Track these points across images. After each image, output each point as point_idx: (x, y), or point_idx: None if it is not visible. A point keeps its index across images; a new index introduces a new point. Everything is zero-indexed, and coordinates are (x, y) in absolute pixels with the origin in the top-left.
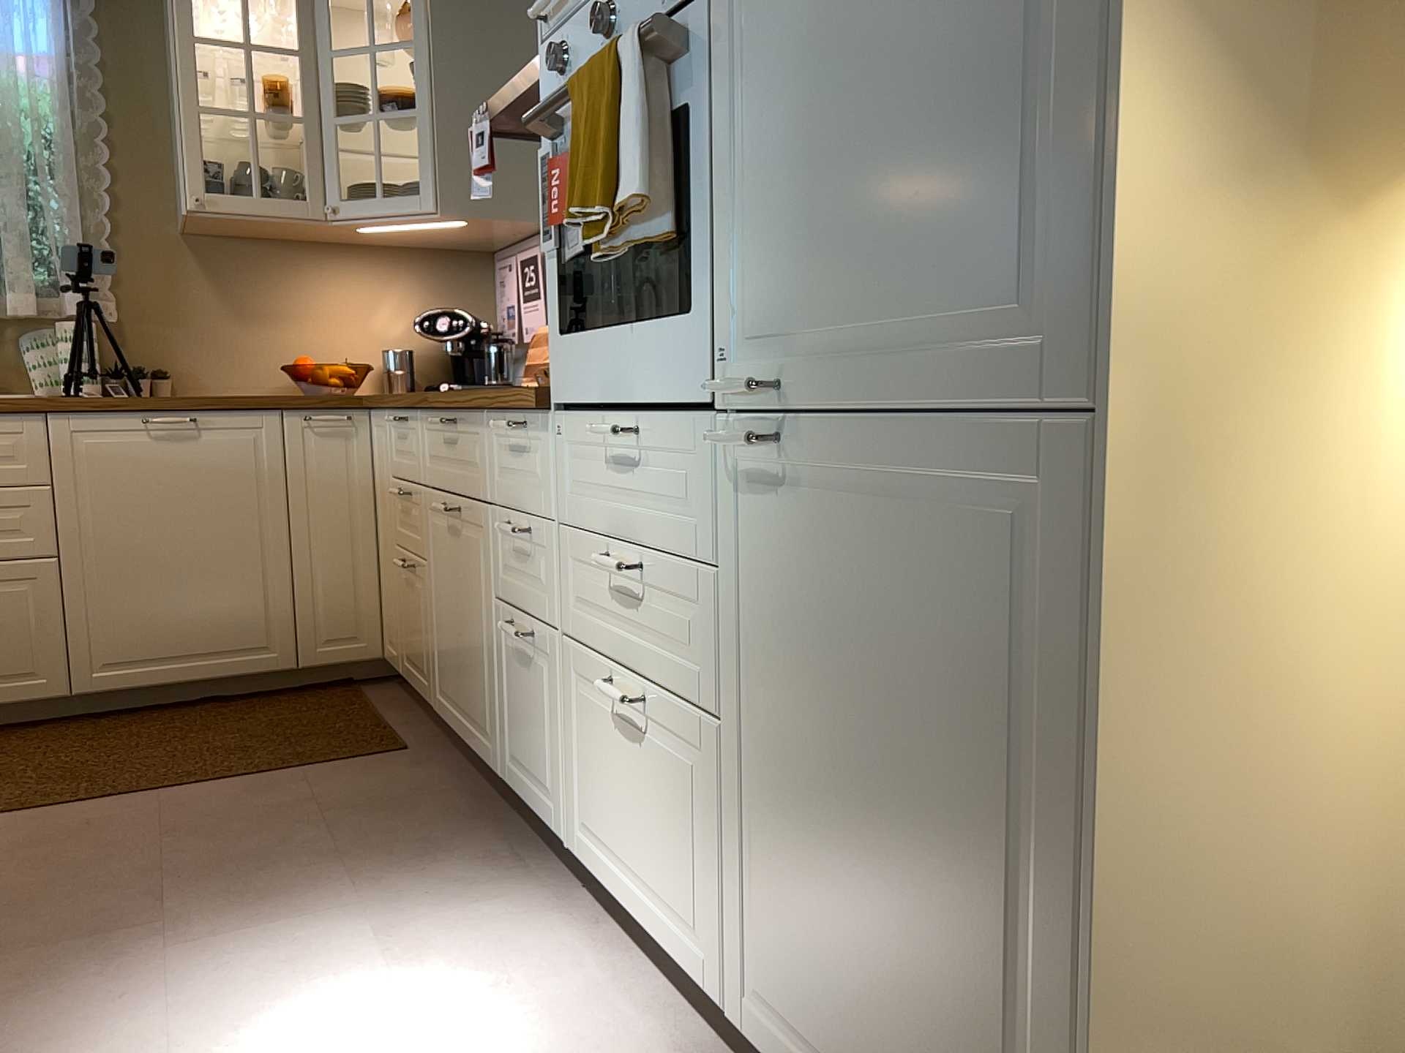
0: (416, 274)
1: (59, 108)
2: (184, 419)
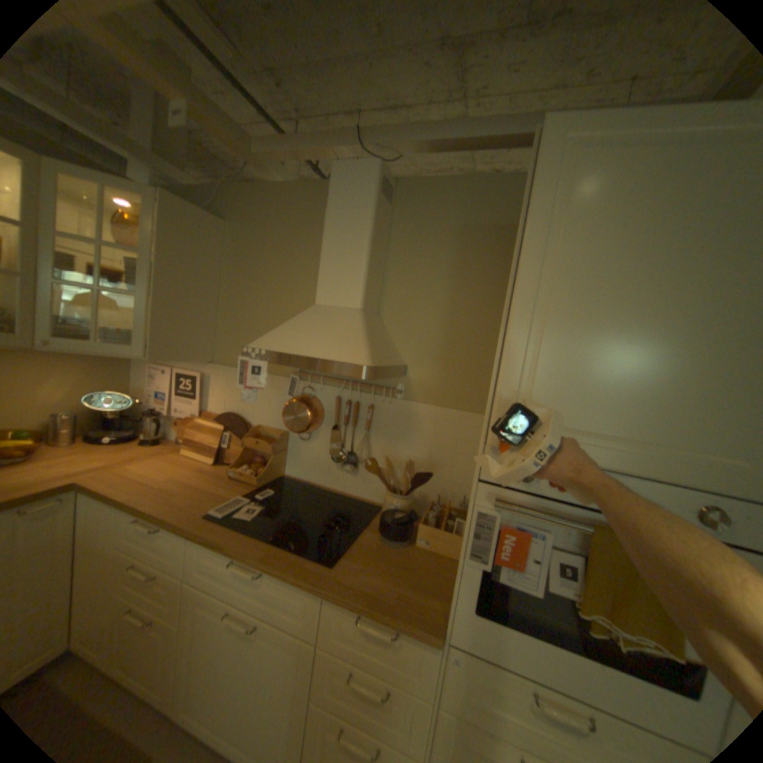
0: (79, 363)
1: None
2: None
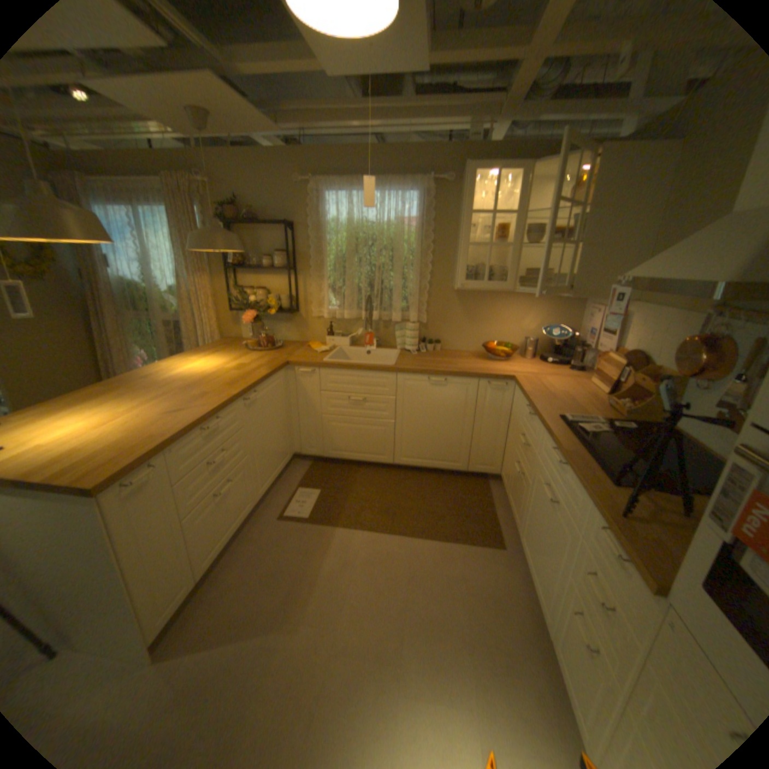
0: (547, 303)
1: (416, 241)
2: (441, 380)
